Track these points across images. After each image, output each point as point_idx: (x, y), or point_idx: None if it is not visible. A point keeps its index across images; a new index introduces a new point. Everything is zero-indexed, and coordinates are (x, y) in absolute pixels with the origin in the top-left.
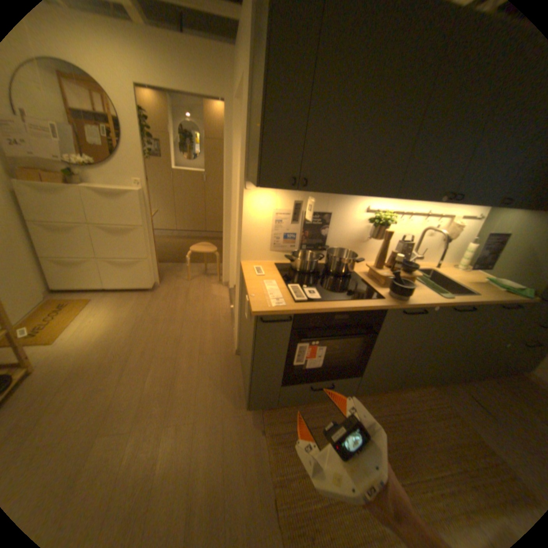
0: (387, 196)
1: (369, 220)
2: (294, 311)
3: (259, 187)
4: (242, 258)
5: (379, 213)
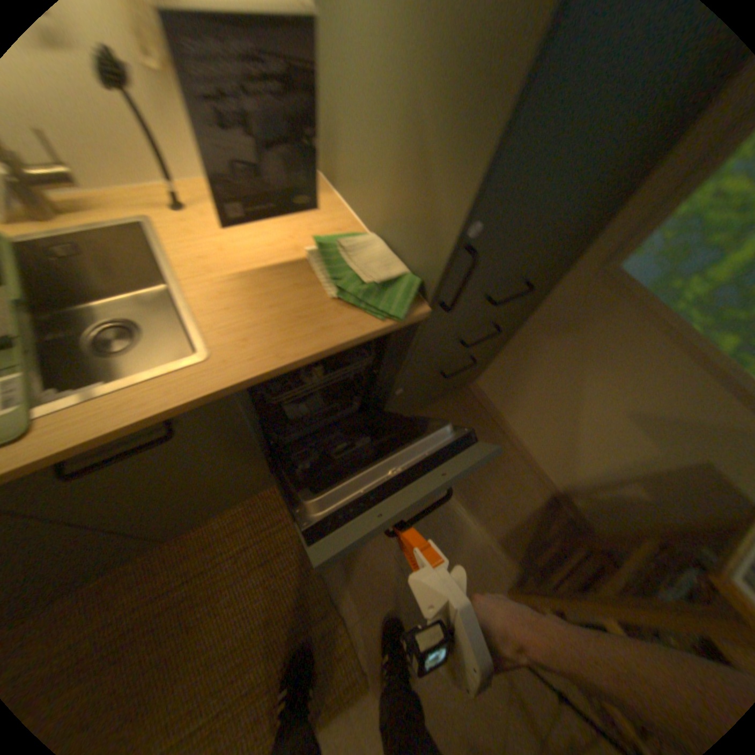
0: None
1: None
2: None
3: None
4: None
5: None
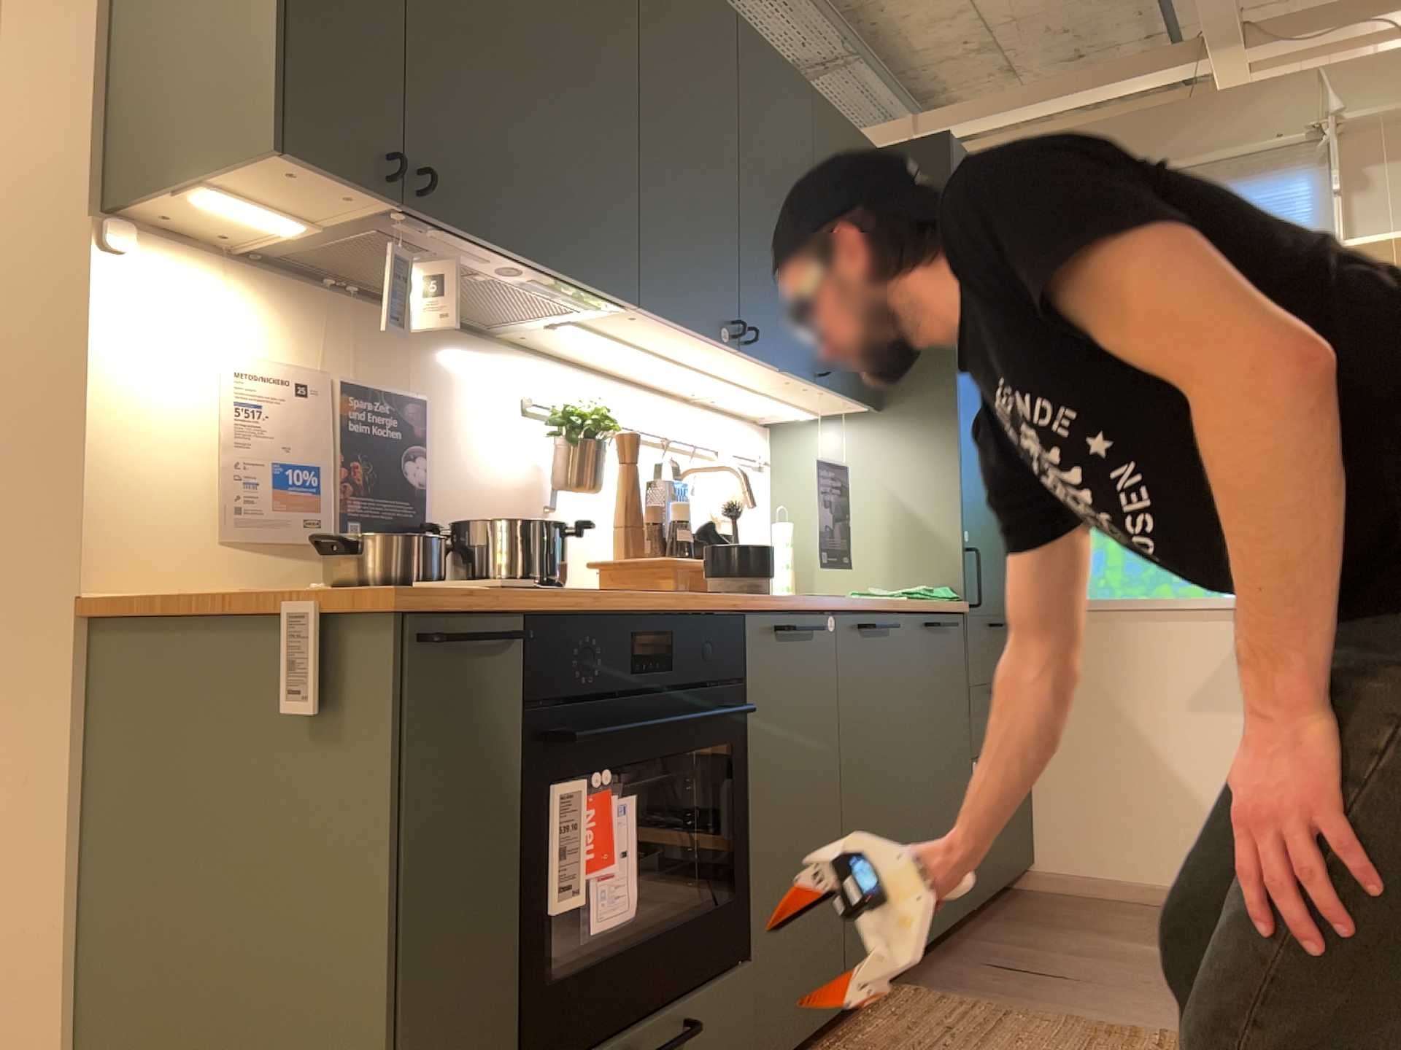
0: (610, 305)
1: (549, 426)
2: (528, 600)
3: (273, 163)
4: (93, 577)
5: (569, 406)
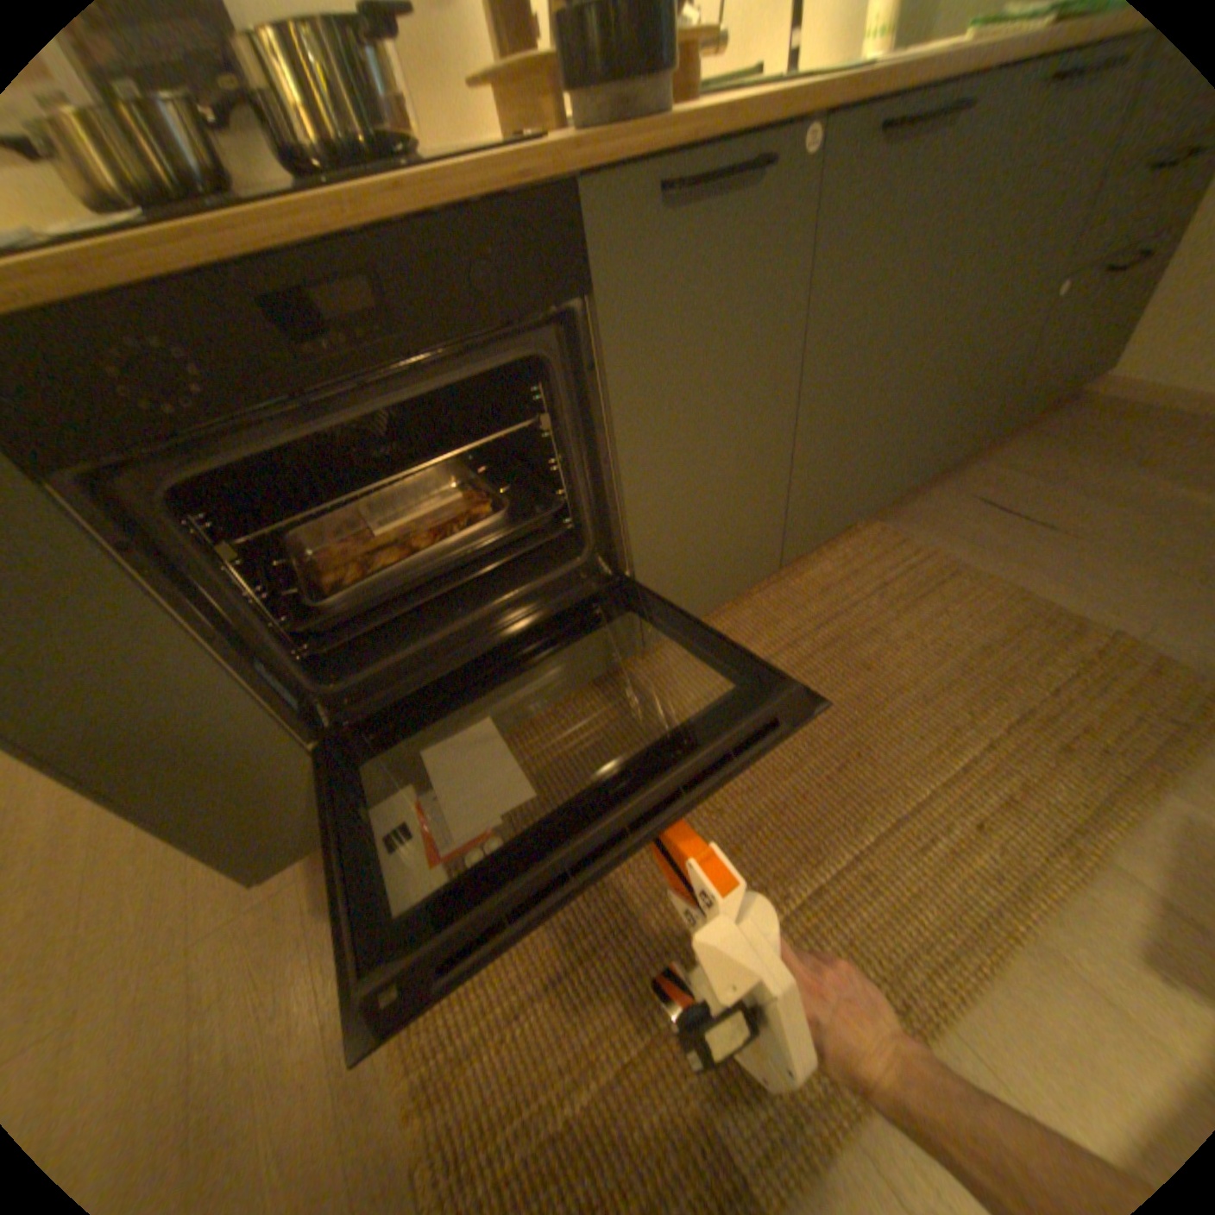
0: None
1: None
2: None
3: None
4: None
5: None
